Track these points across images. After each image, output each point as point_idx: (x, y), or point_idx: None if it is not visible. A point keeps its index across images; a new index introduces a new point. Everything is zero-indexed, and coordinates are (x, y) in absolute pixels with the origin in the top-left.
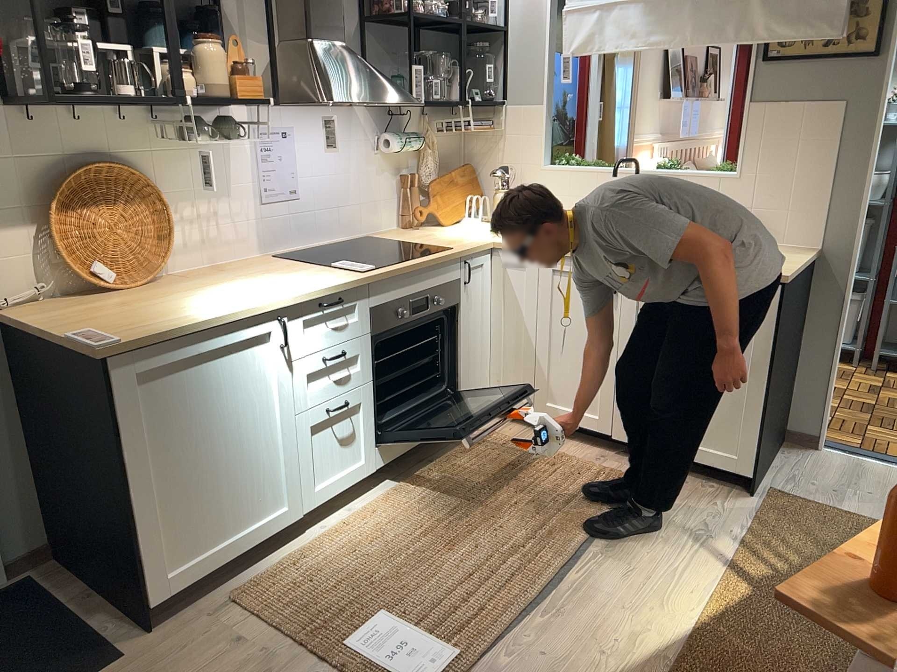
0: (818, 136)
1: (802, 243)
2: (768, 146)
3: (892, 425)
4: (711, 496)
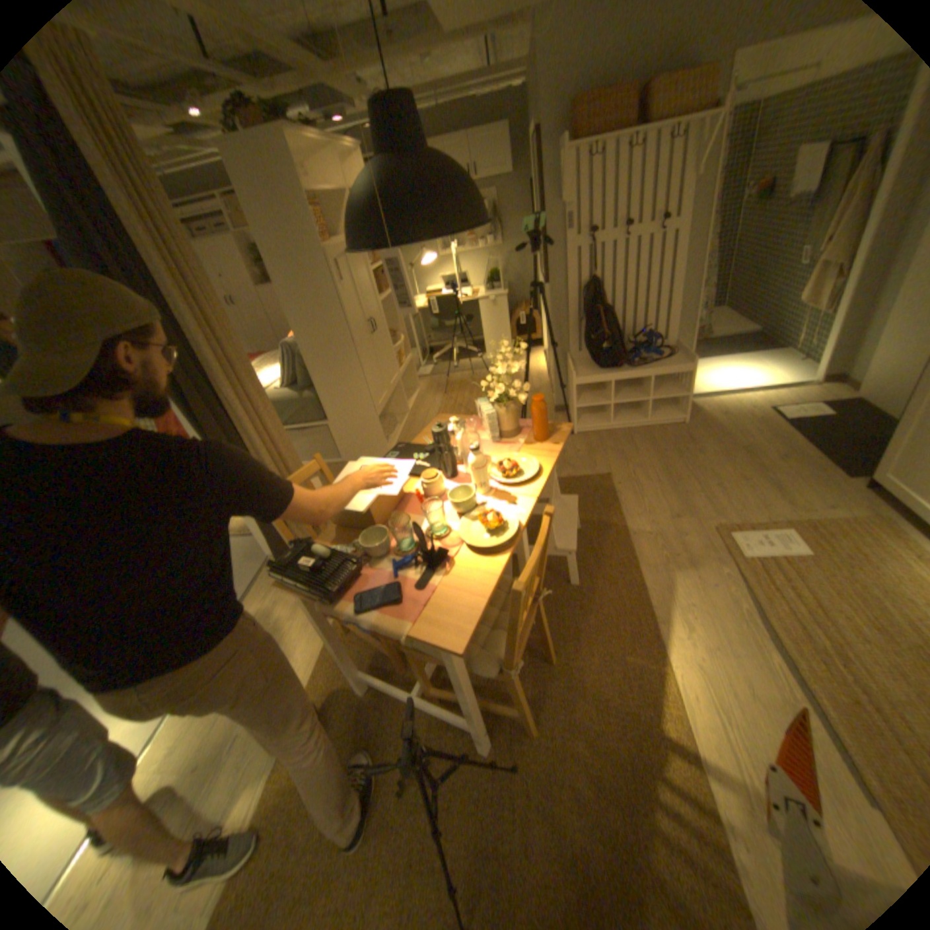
0: None
1: None
2: None
3: None
4: None
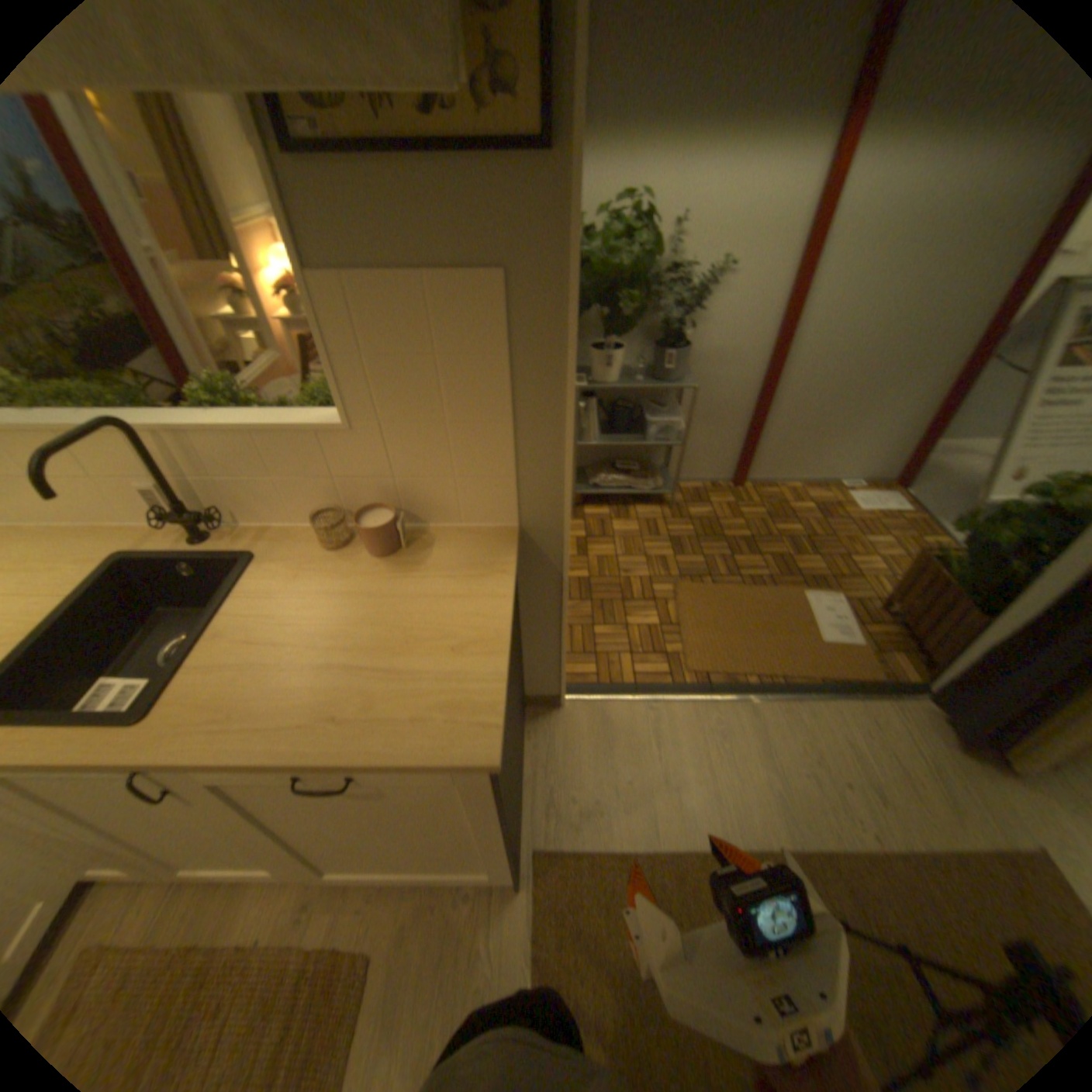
0: (470, 347)
1: (488, 520)
2: (383, 369)
3: (610, 613)
4: (466, 935)
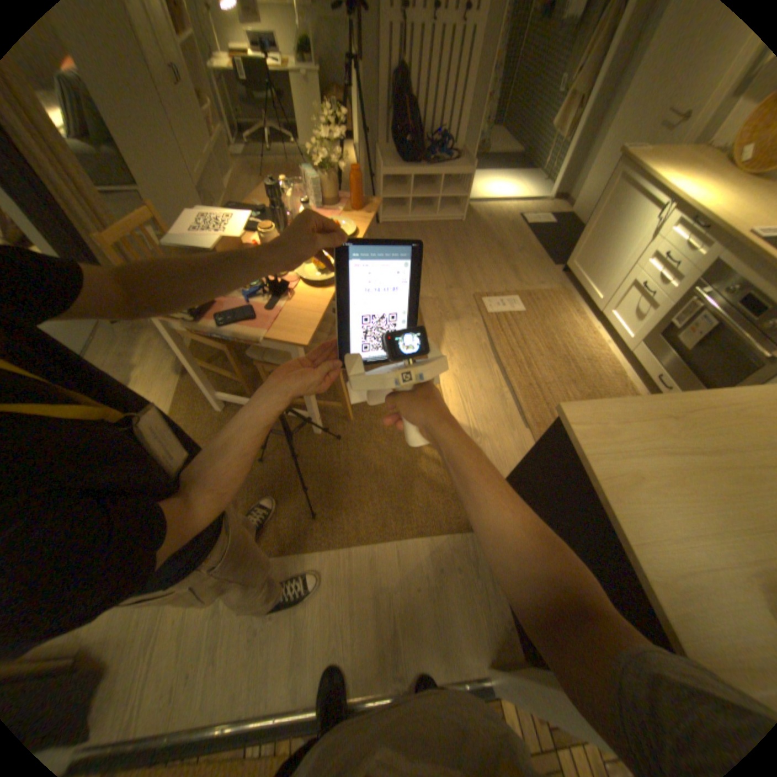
0: None
1: None
2: None
3: None
4: None
